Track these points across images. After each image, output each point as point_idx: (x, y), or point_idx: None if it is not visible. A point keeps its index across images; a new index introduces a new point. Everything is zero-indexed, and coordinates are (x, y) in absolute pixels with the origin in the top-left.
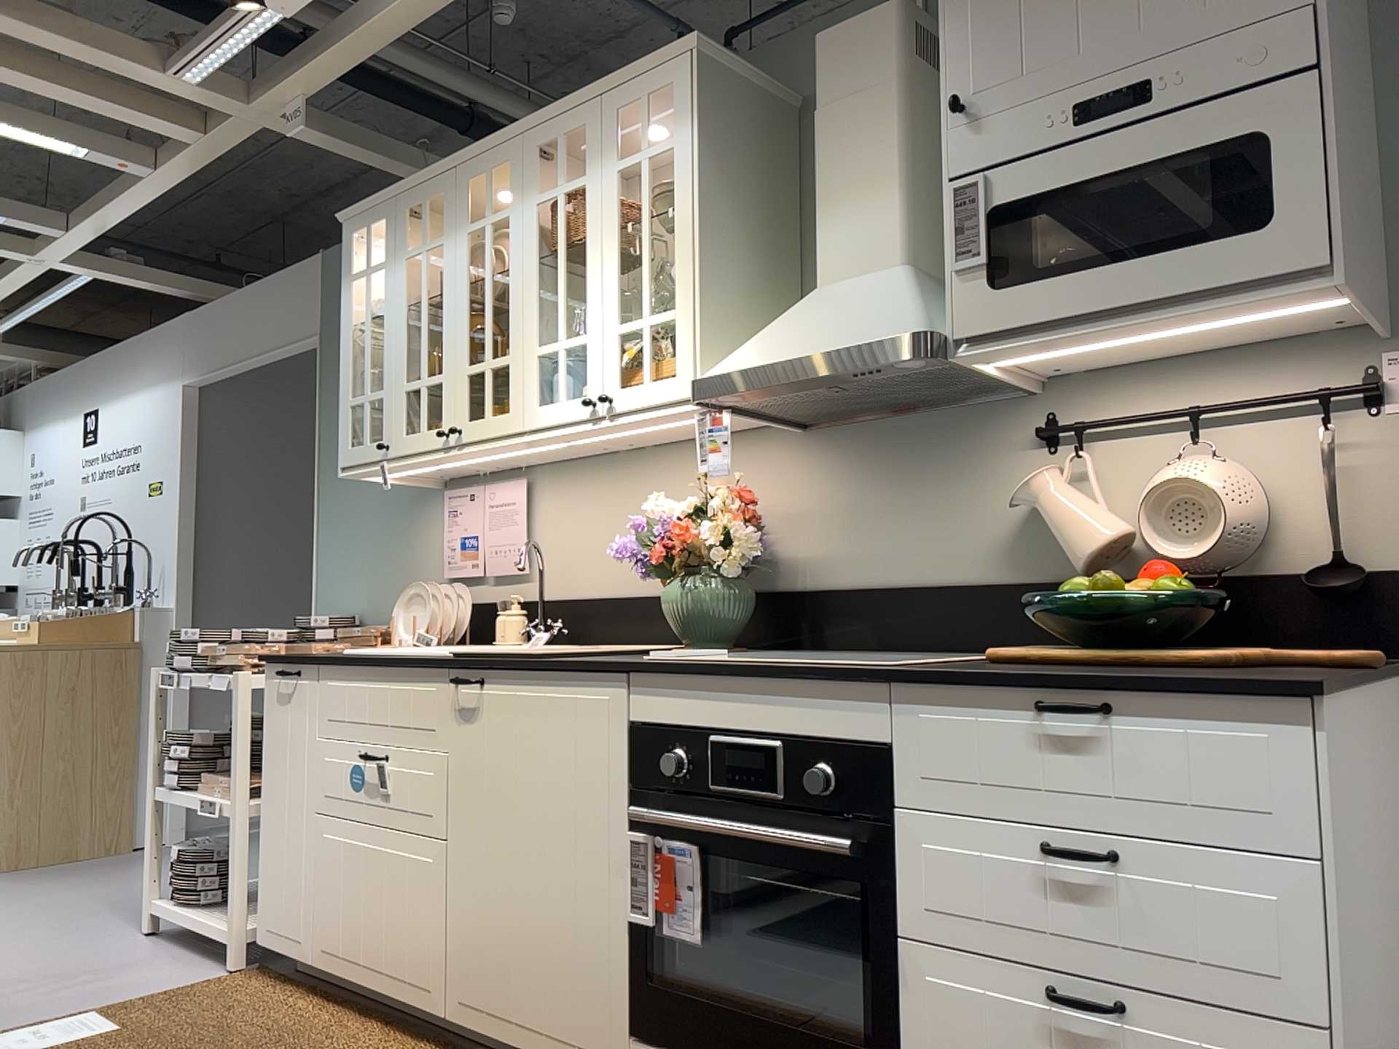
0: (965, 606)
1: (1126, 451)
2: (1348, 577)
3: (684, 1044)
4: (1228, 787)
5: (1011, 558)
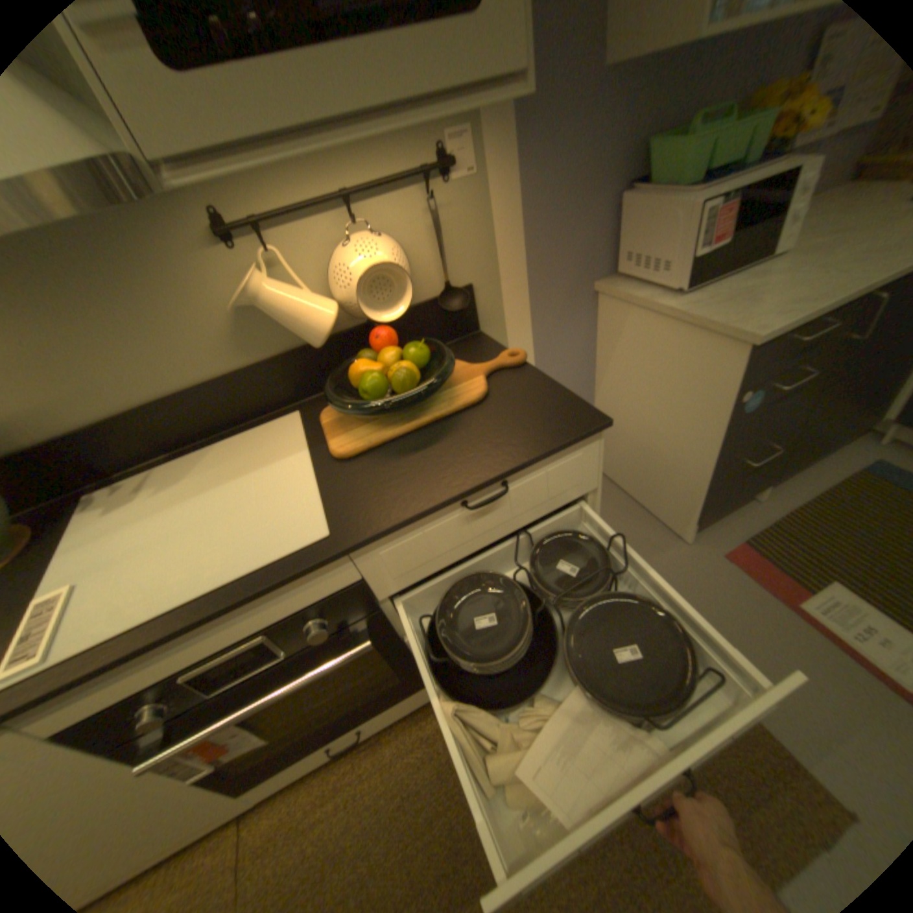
0: (222, 395)
1: (296, 235)
2: (461, 298)
3: (280, 766)
4: (563, 483)
5: (241, 346)
